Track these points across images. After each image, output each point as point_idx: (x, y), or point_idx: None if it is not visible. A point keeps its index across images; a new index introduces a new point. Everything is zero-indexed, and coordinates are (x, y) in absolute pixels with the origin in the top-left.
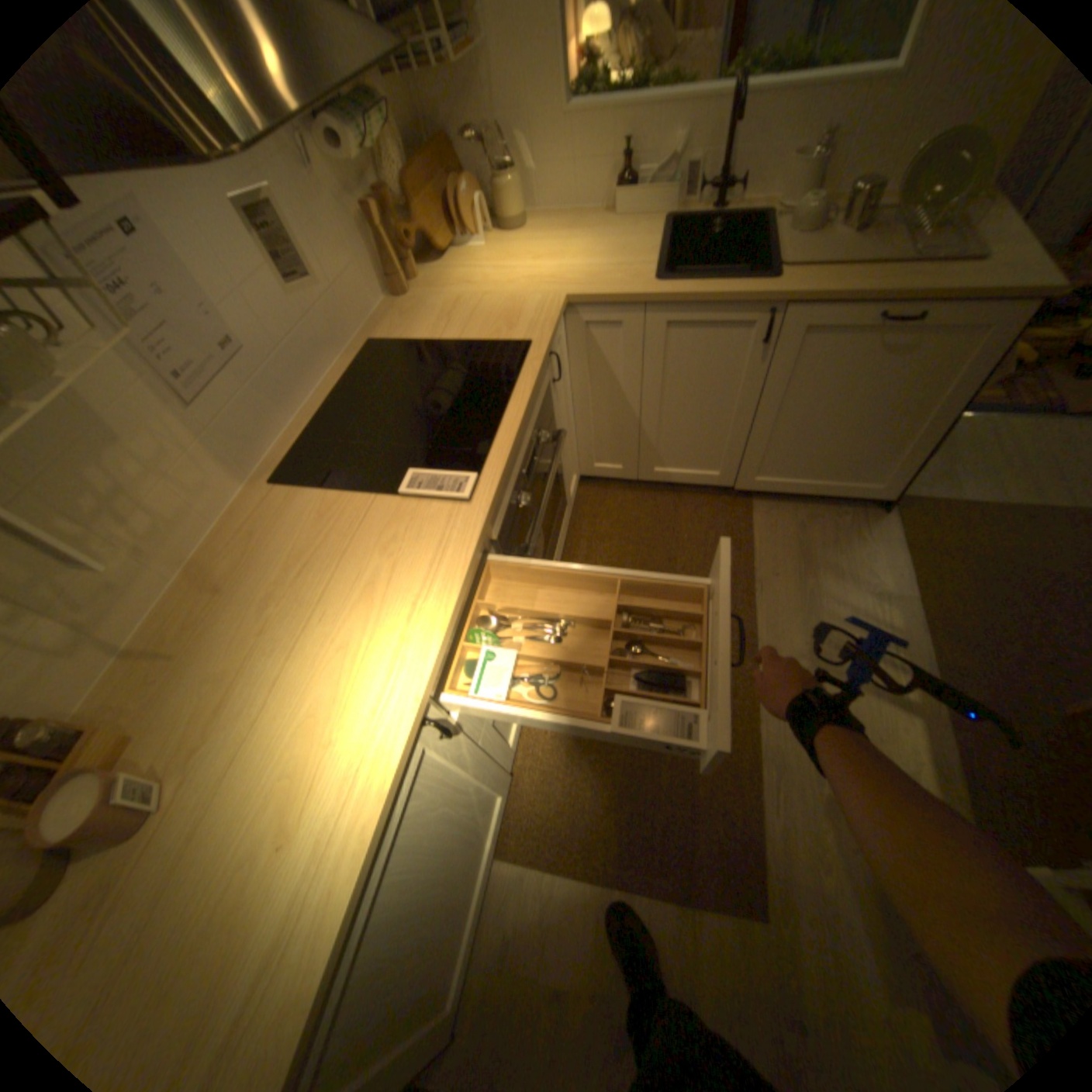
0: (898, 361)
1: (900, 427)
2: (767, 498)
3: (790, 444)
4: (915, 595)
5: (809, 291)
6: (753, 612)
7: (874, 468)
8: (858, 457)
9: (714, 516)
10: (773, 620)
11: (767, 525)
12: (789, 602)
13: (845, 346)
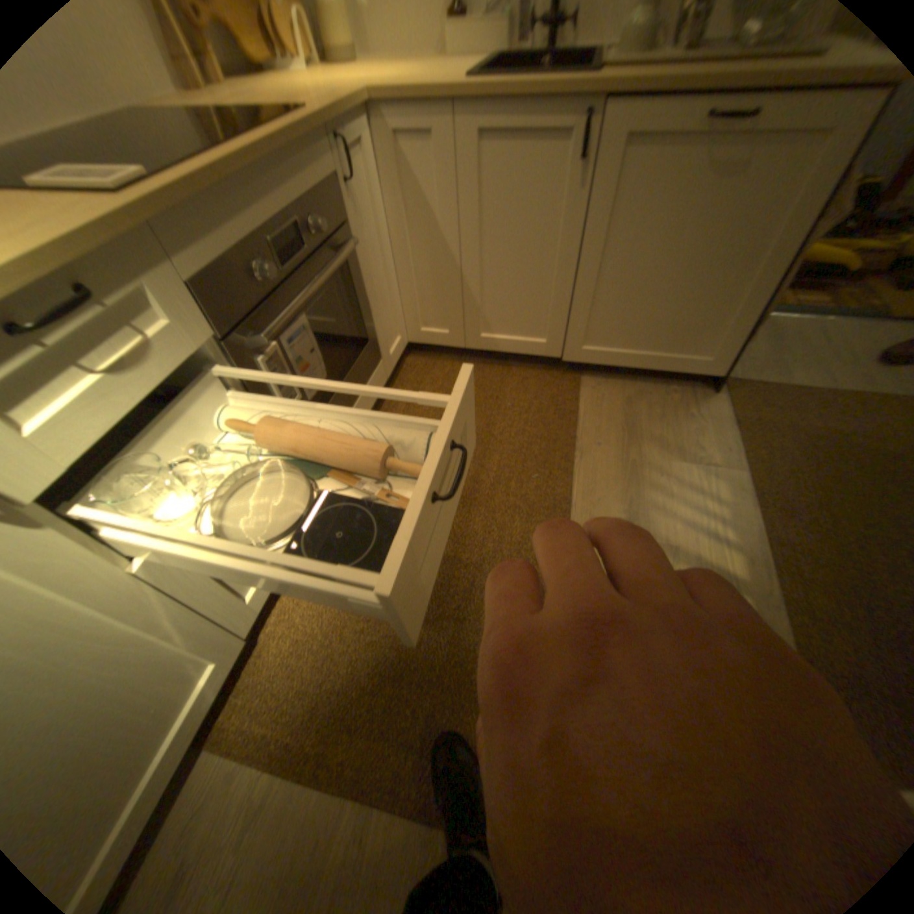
0: (723, 193)
1: (725, 284)
2: (593, 377)
3: (613, 306)
4: (739, 471)
5: (627, 98)
6: (566, 480)
7: (699, 338)
8: (682, 324)
9: (538, 391)
10: (586, 488)
11: (591, 400)
12: (605, 472)
13: (666, 170)
